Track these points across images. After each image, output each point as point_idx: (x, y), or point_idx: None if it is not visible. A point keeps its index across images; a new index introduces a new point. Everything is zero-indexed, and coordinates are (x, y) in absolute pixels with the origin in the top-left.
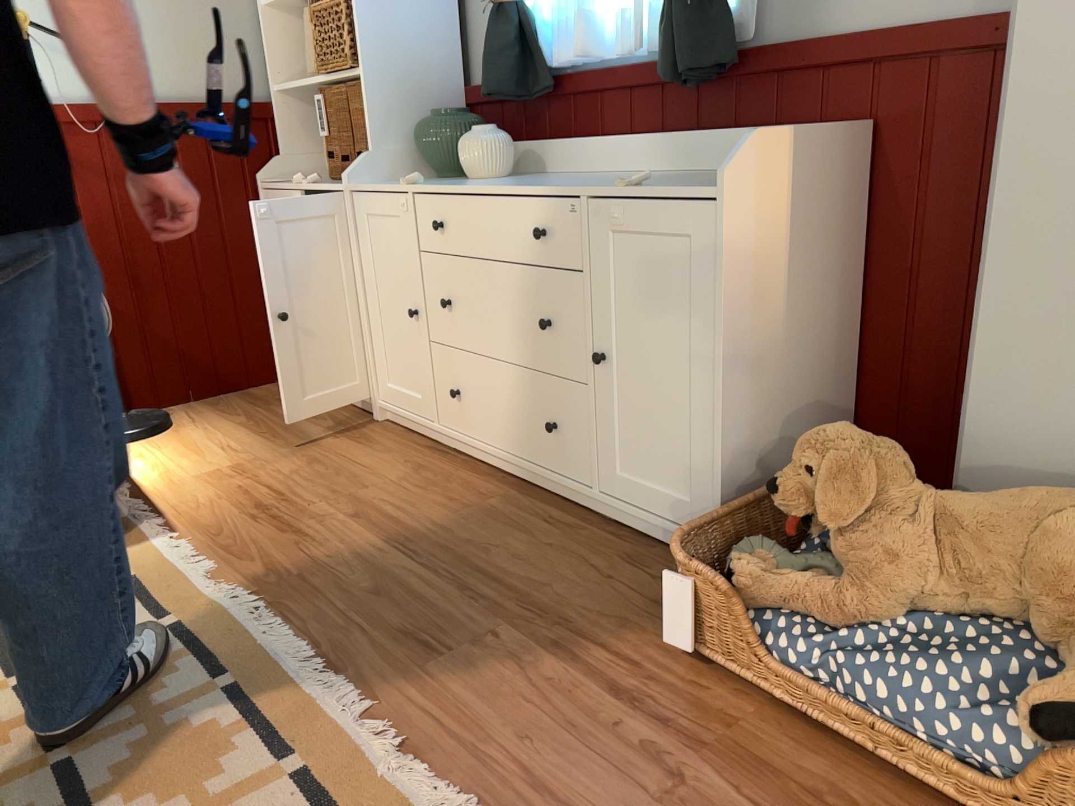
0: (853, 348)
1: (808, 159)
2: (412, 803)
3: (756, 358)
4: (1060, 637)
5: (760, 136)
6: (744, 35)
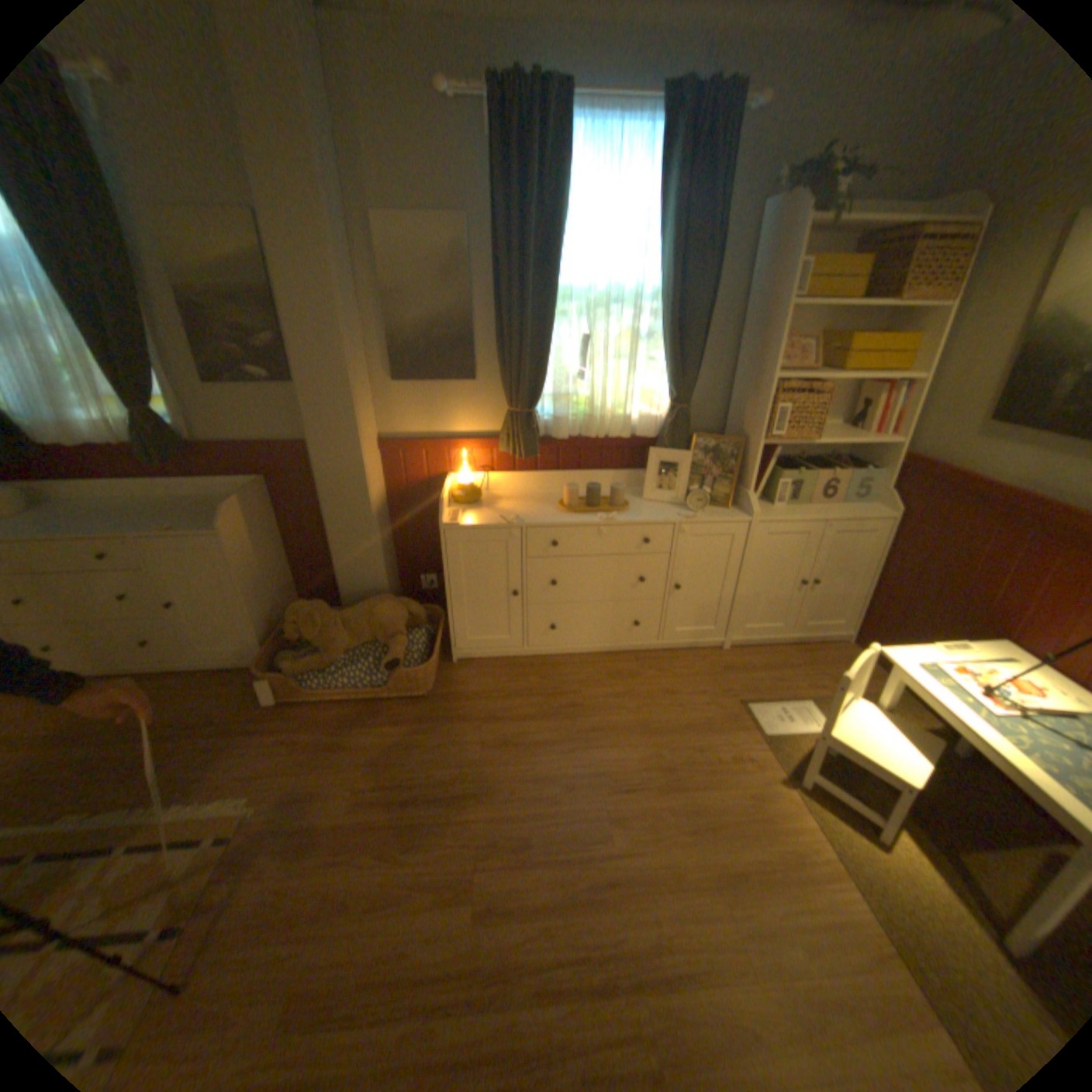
0: (285, 559)
1: (245, 502)
2: (195, 820)
3: (252, 585)
4: (385, 642)
5: (225, 505)
6: (182, 437)
